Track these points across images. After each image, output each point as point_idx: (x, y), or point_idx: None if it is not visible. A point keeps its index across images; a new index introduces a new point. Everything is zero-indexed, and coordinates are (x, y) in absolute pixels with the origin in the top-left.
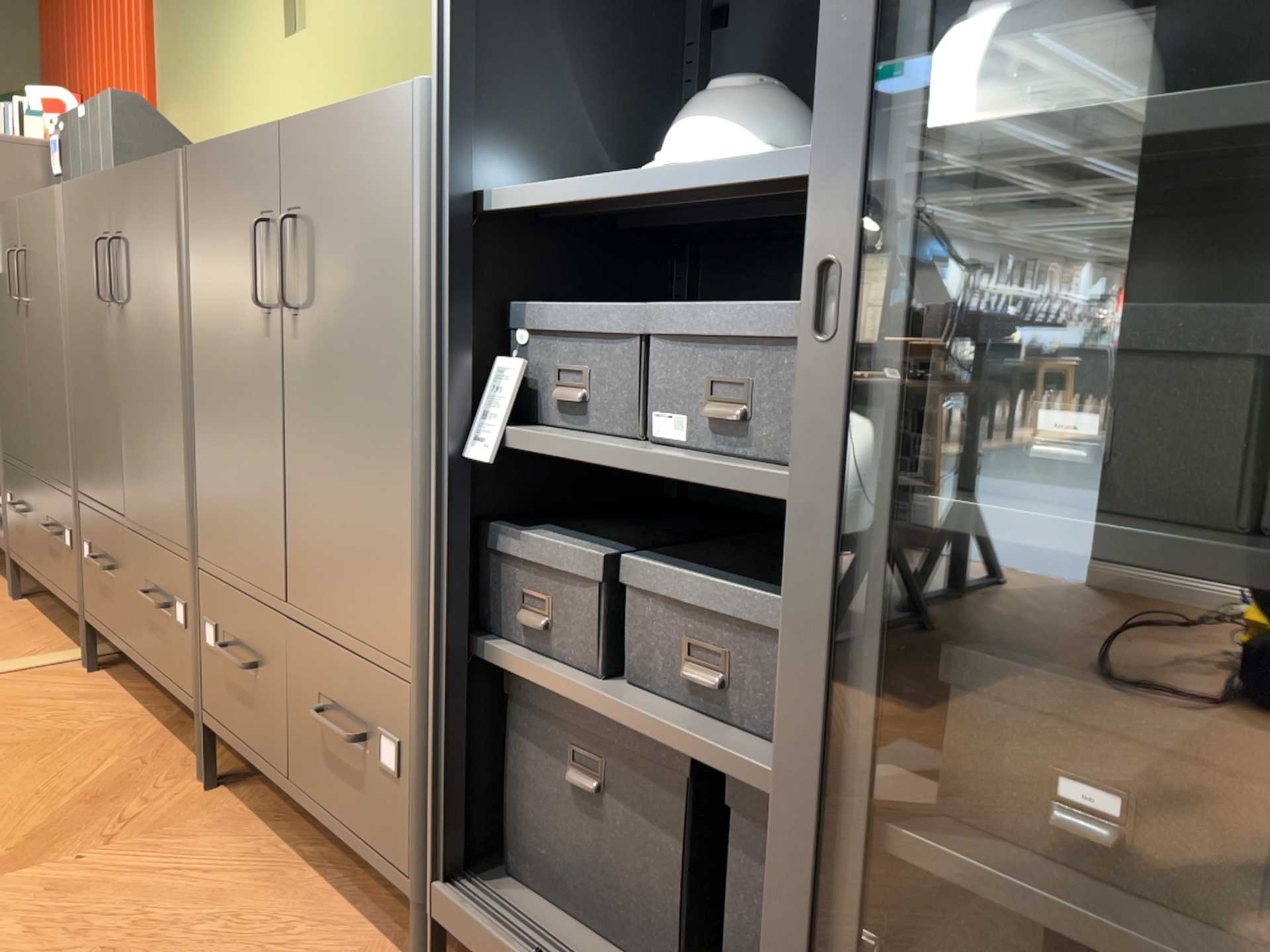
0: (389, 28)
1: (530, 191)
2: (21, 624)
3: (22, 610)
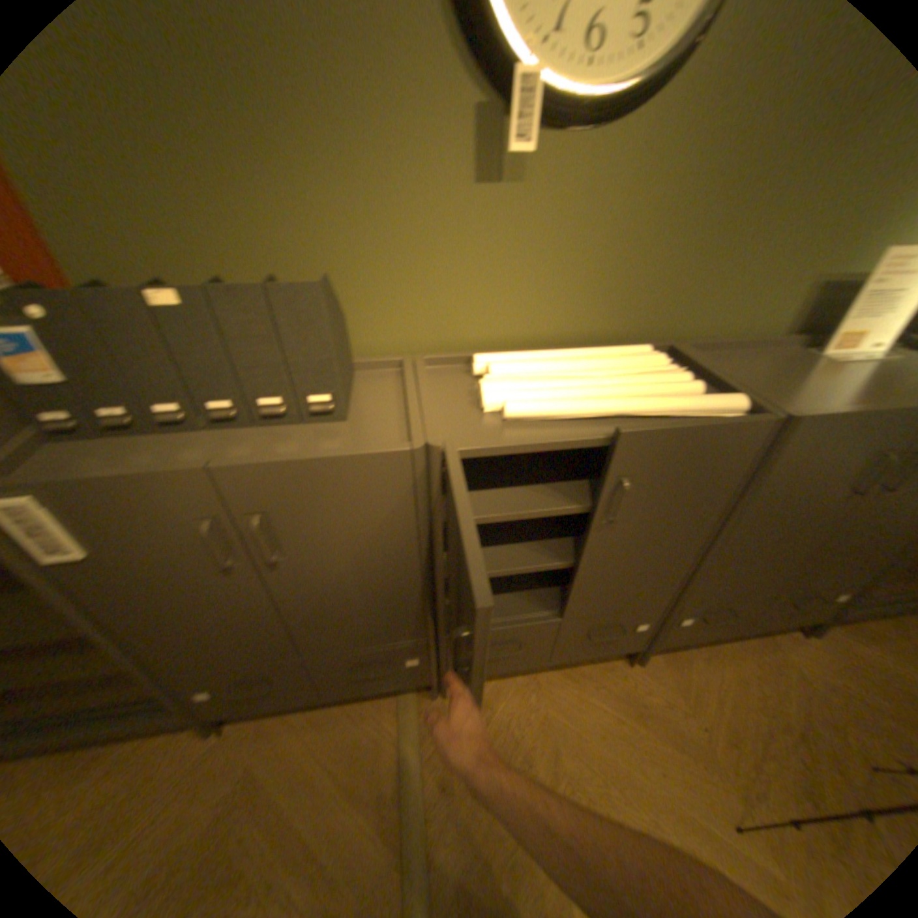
0: (670, 213)
1: None
2: (297, 733)
3: (256, 729)
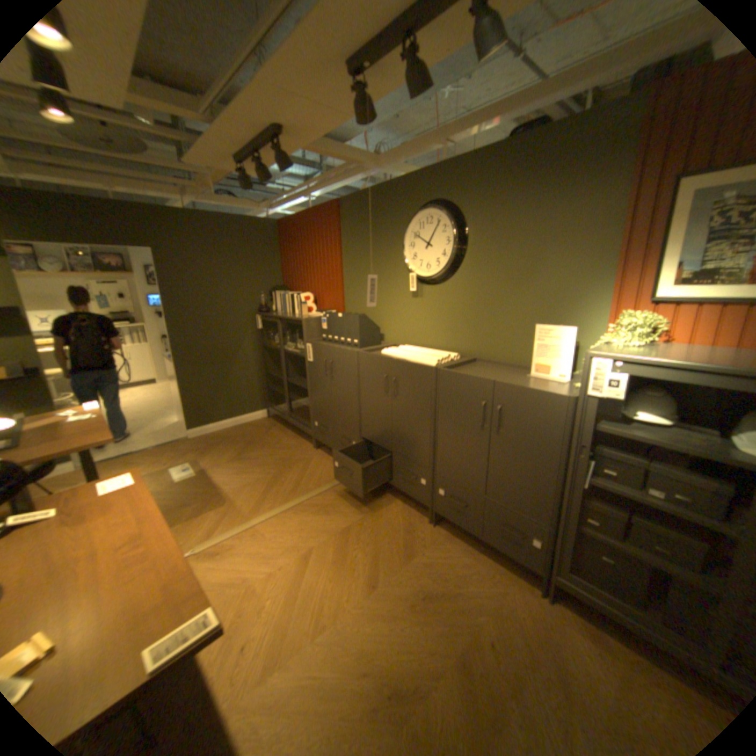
0: (464, 309)
1: (607, 430)
2: (326, 460)
3: (321, 454)
